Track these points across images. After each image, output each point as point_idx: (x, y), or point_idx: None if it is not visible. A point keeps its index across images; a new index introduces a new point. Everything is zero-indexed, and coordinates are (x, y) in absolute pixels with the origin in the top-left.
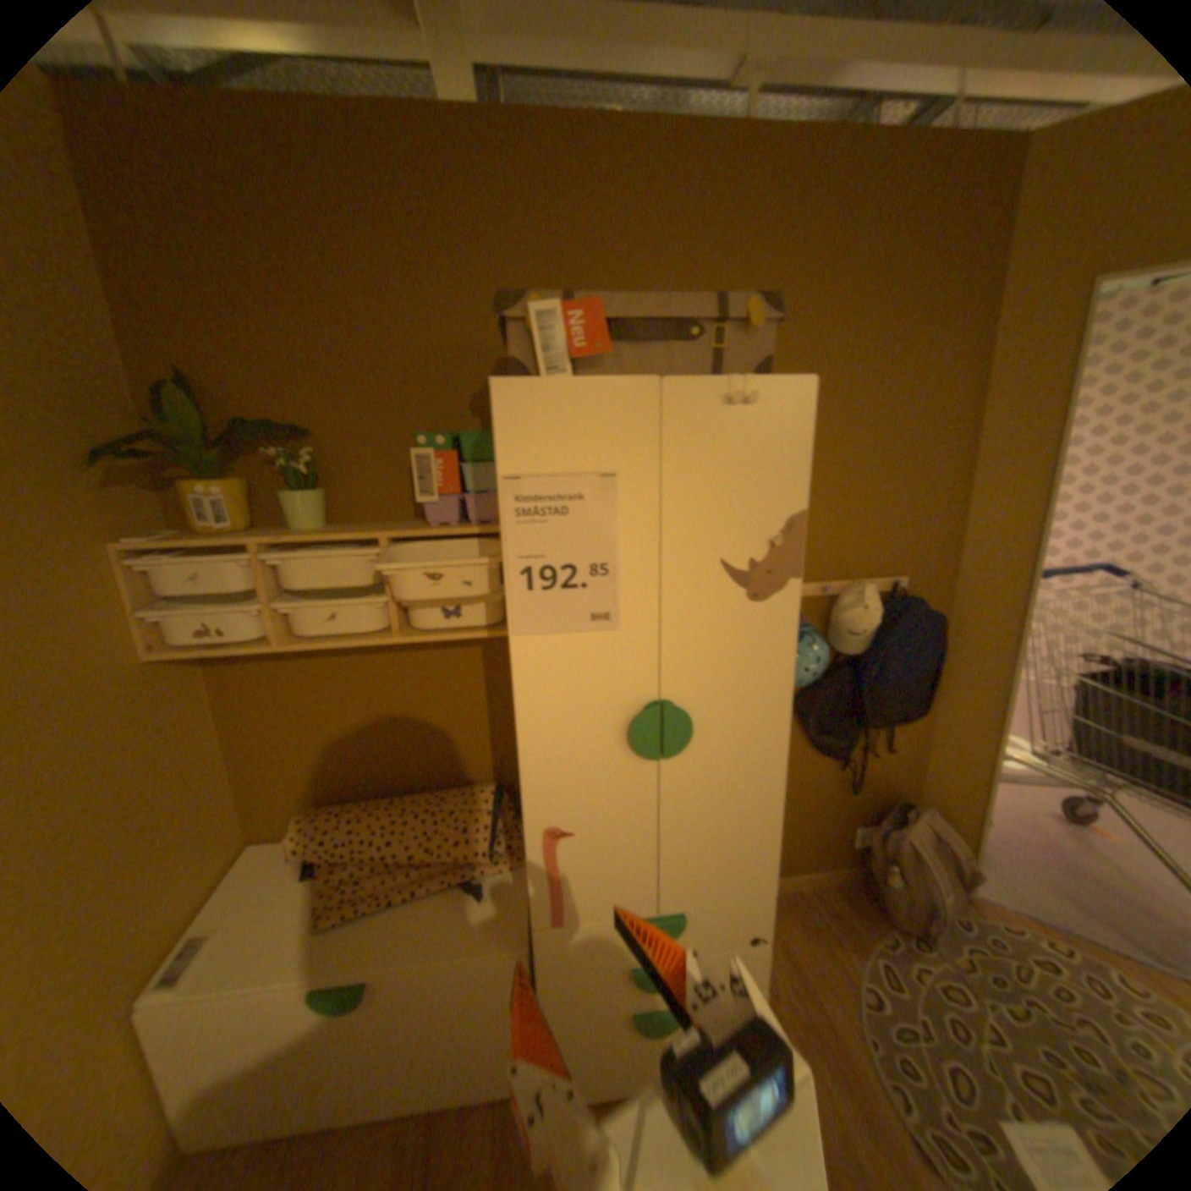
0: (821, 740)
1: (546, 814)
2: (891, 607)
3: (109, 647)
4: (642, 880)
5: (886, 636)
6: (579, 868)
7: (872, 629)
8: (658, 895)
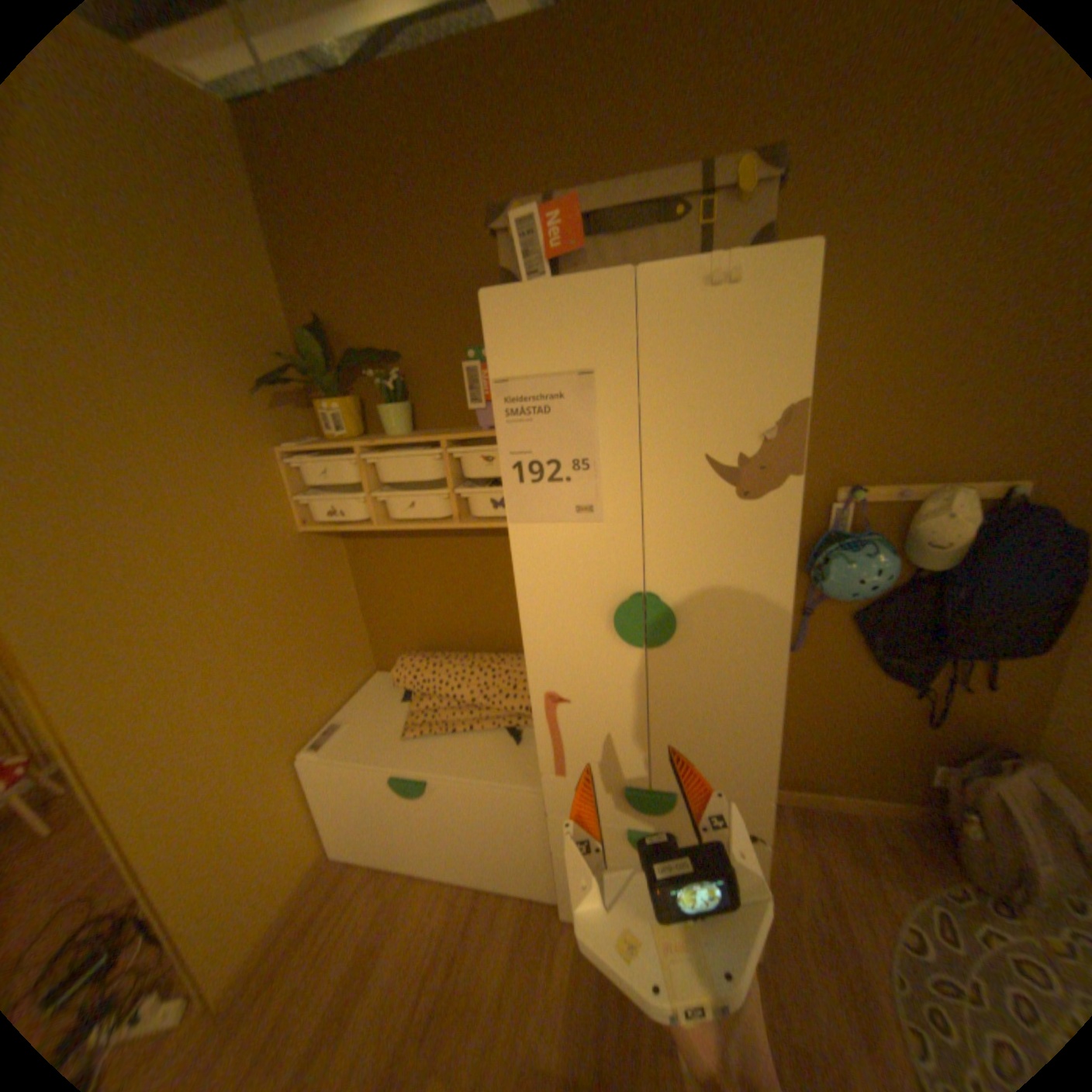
0: (890, 662)
1: (545, 679)
2: (999, 516)
3: (276, 519)
4: (633, 753)
5: (984, 551)
6: (575, 730)
7: (962, 541)
8: (649, 770)
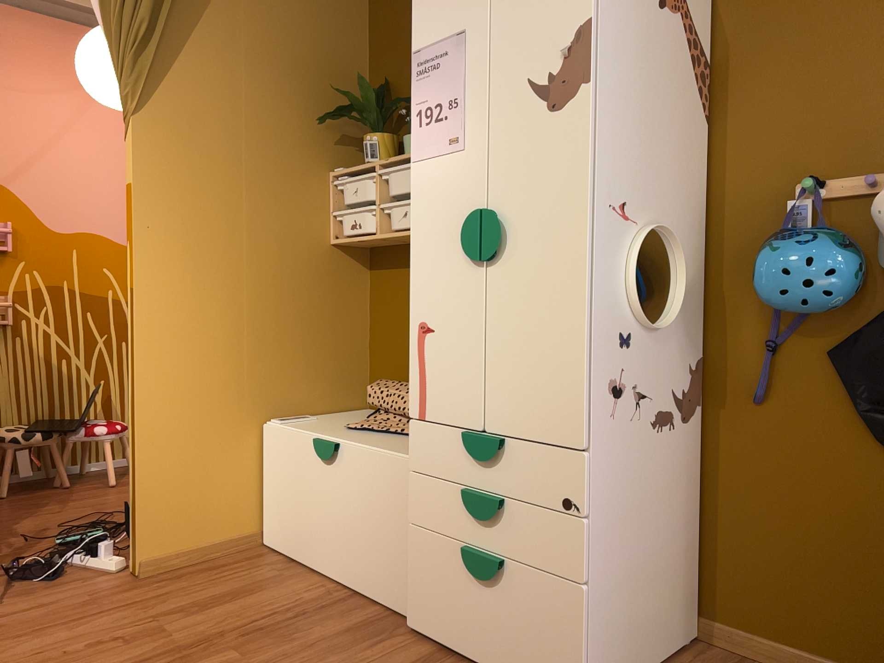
0: (879, 418)
1: (420, 308)
2: None
3: (314, 225)
4: (473, 386)
5: None
6: (435, 363)
7: None
8: (484, 407)
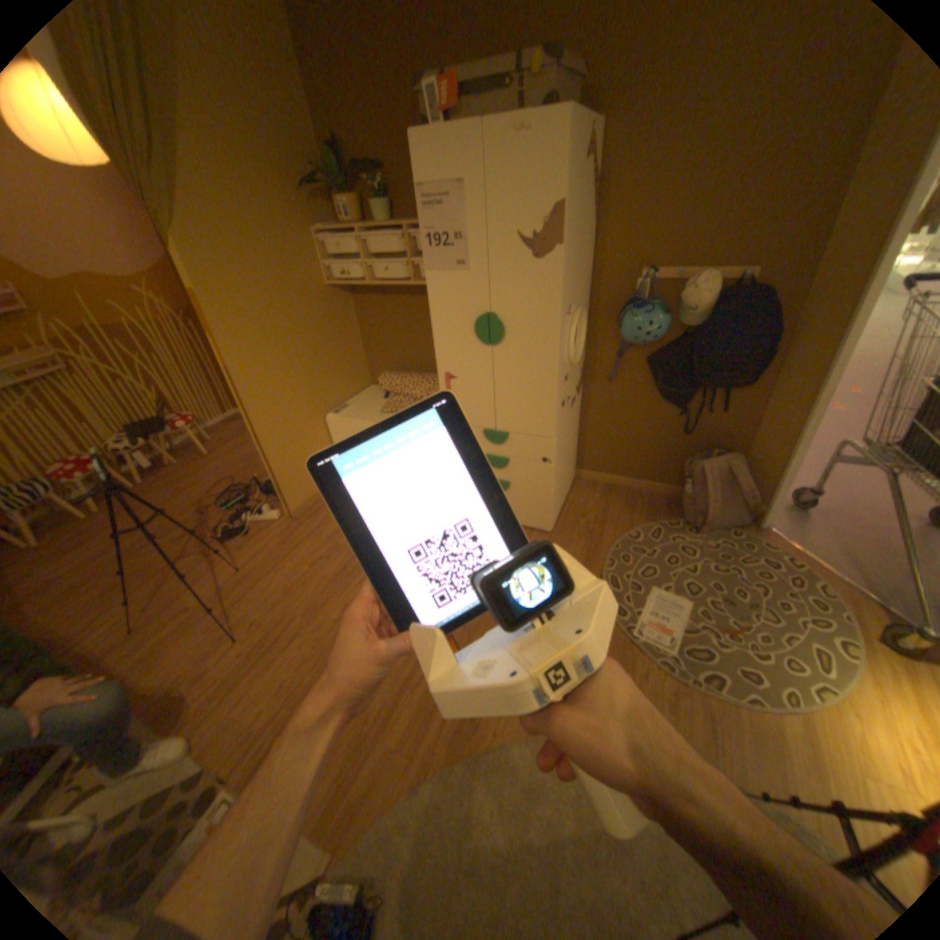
0: (664, 390)
1: (444, 366)
2: (731, 291)
3: (312, 276)
4: (486, 409)
5: (715, 313)
6: (459, 396)
7: (701, 306)
8: (494, 419)
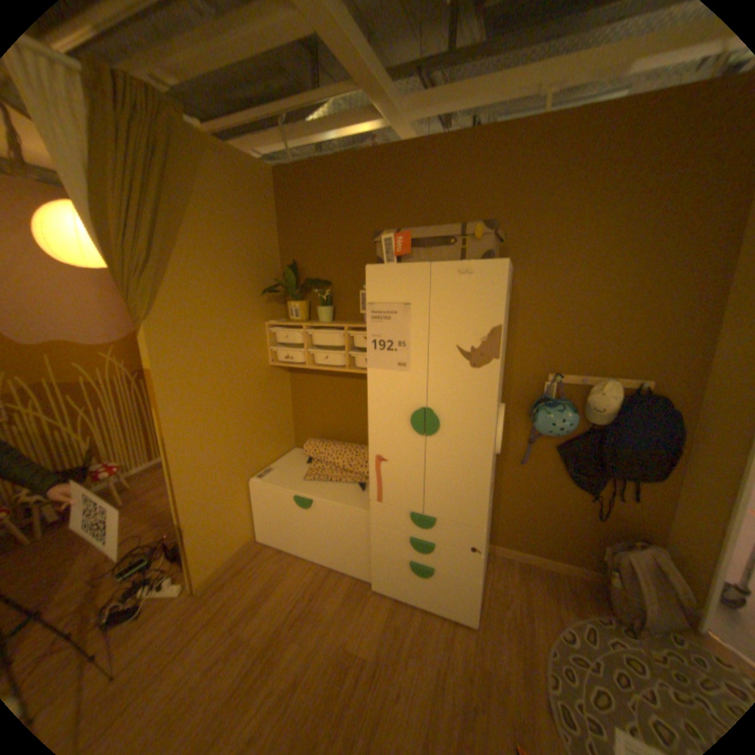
0: (577, 477)
1: (377, 448)
2: (634, 398)
3: (260, 358)
4: (416, 493)
5: (623, 416)
6: (389, 477)
7: (610, 409)
8: (423, 503)
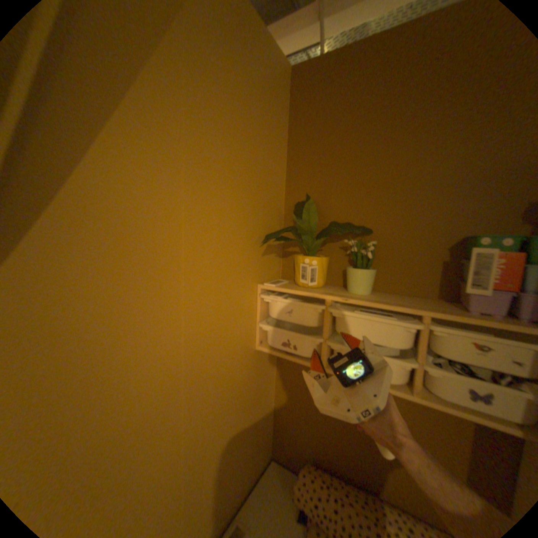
0: None
1: None
2: None
3: (246, 339)
4: None
5: None
6: None
7: None
8: None
